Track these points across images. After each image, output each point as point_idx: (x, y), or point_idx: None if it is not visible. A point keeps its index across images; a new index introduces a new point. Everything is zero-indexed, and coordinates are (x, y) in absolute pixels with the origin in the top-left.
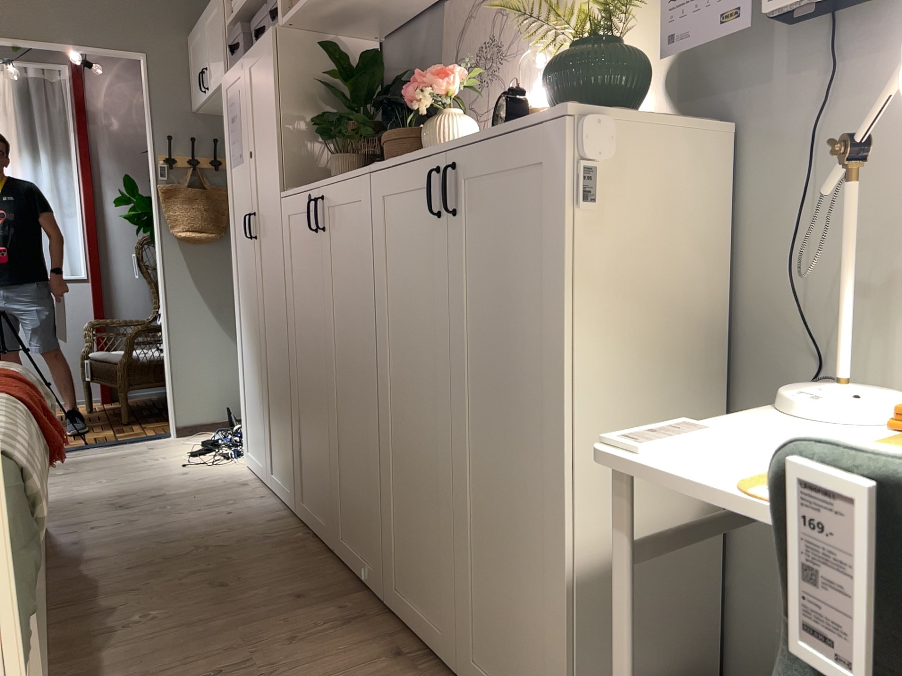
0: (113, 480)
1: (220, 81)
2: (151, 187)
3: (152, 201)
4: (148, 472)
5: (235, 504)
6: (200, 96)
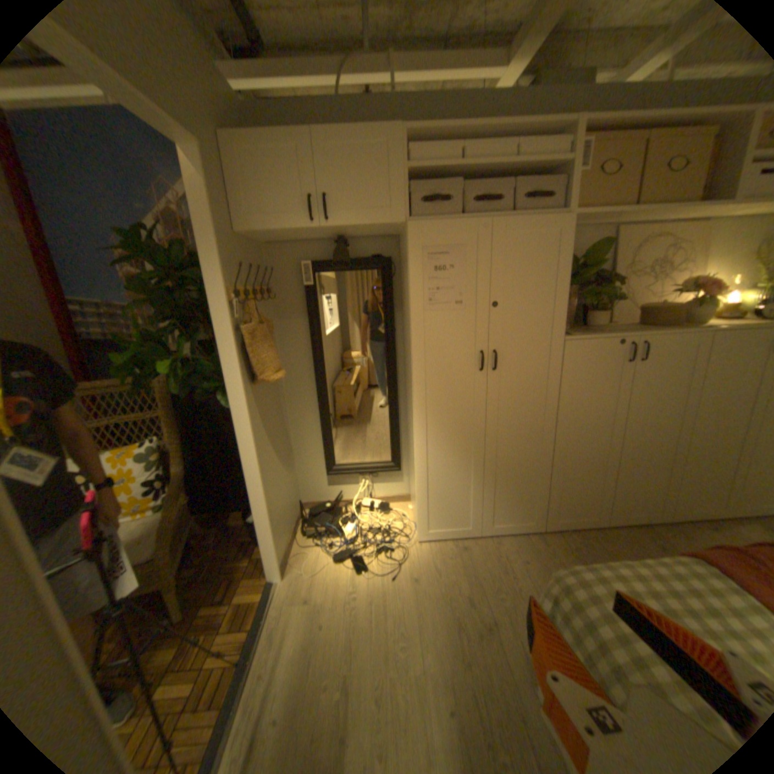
0: (403, 637)
1: (387, 223)
2: (217, 330)
3: (218, 346)
4: (393, 607)
5: (506, 558)
6: (285, 221)
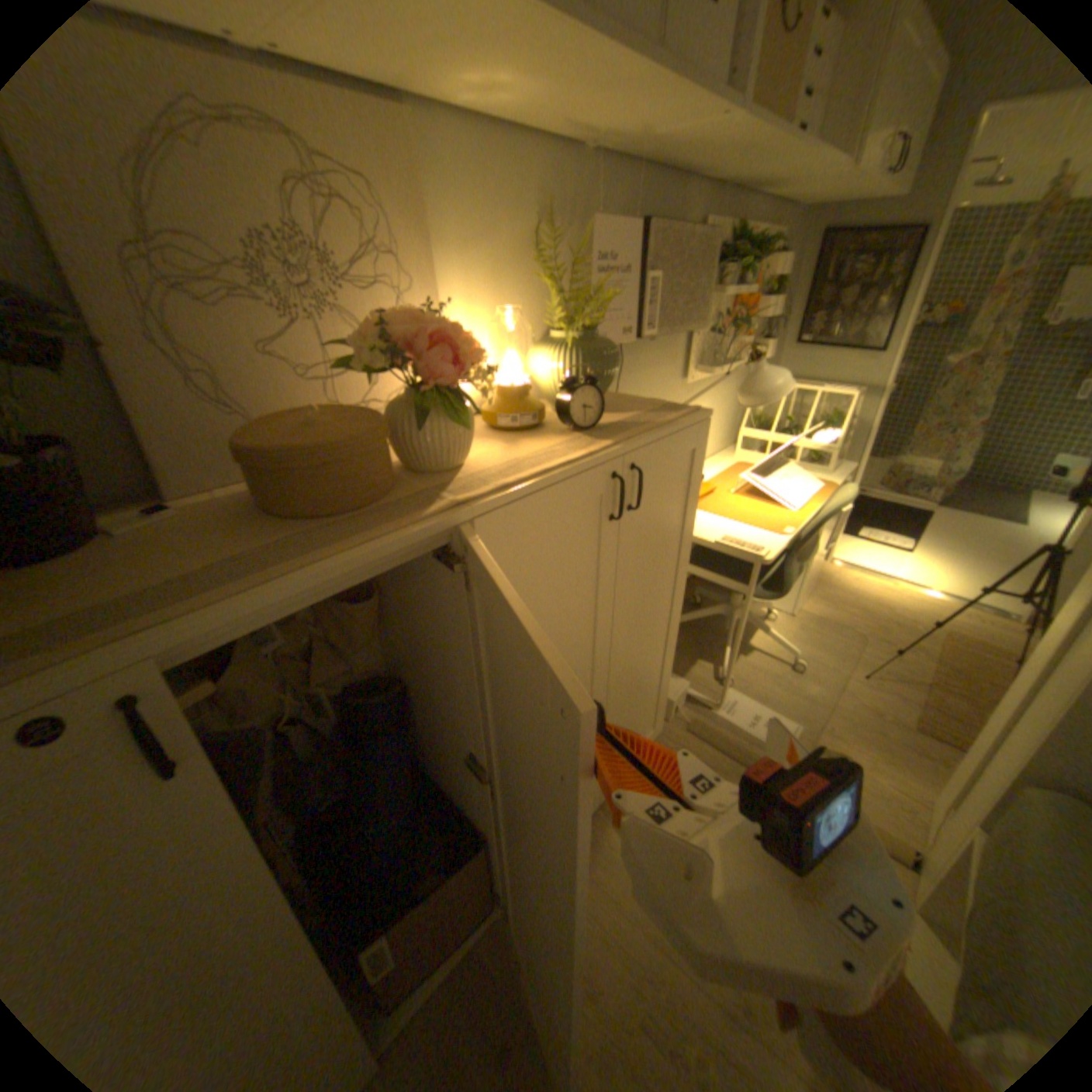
0: None
1: None
2: None
3: None
4: None
5: None
6: None
